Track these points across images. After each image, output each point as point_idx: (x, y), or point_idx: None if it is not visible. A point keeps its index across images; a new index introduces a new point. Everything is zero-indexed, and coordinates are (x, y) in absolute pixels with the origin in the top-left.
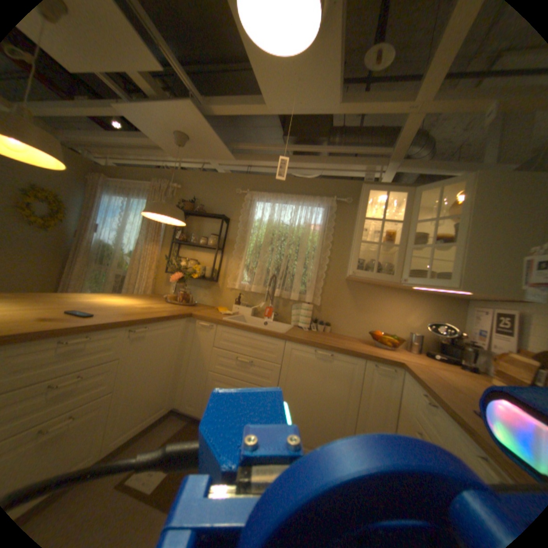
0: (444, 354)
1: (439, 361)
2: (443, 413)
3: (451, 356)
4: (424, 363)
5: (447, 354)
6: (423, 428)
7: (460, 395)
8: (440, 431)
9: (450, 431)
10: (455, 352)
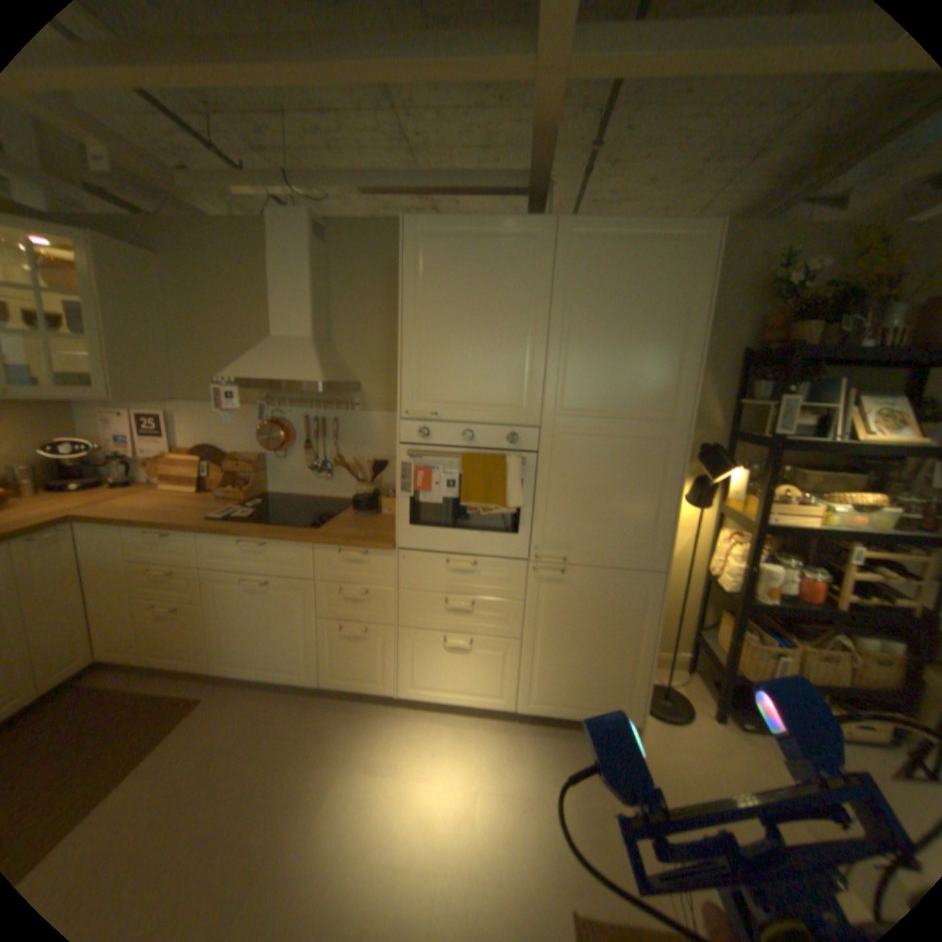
0: (68, 479)
1: (71, 491)
2: (176, 536)
3: (80, 478)
4: (73, 502)
5: (73, 478)
6: (144, 564)
7: (172, 514)
8: (177, 552)
9: (191, 545)
10: (82, 470)
